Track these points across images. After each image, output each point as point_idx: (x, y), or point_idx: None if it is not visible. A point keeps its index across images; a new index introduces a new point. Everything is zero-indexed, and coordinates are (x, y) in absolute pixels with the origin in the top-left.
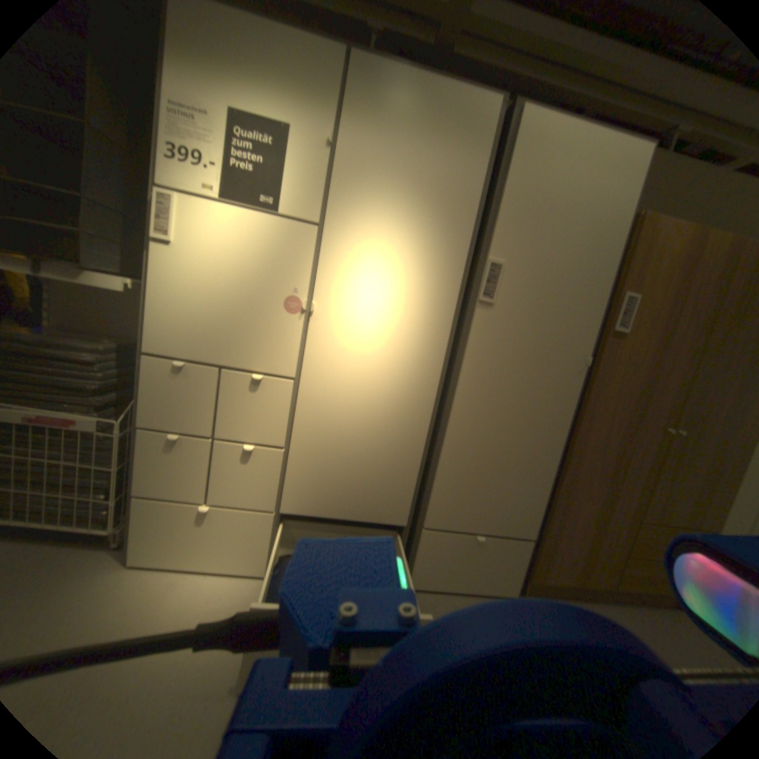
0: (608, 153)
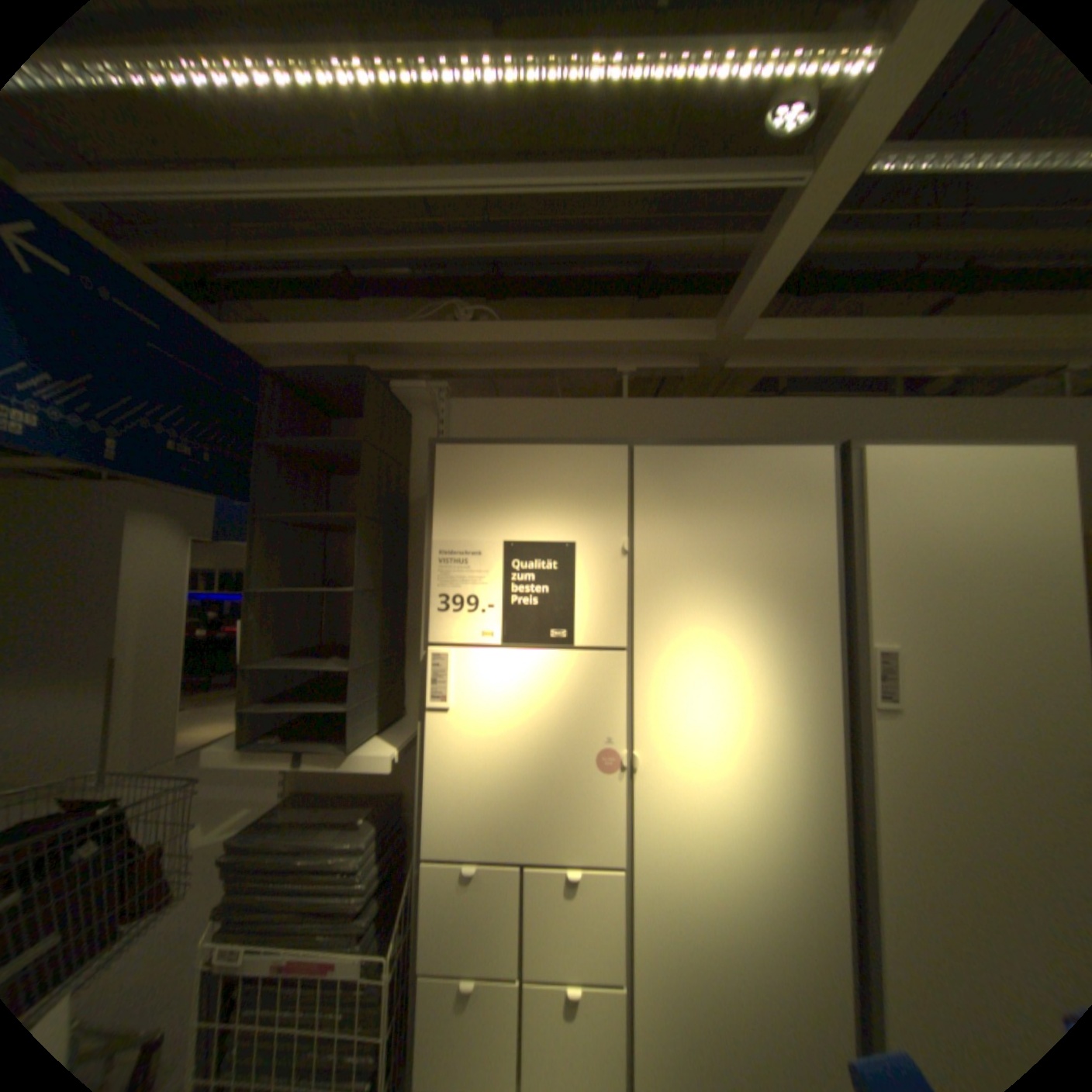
0: (1008, 473)
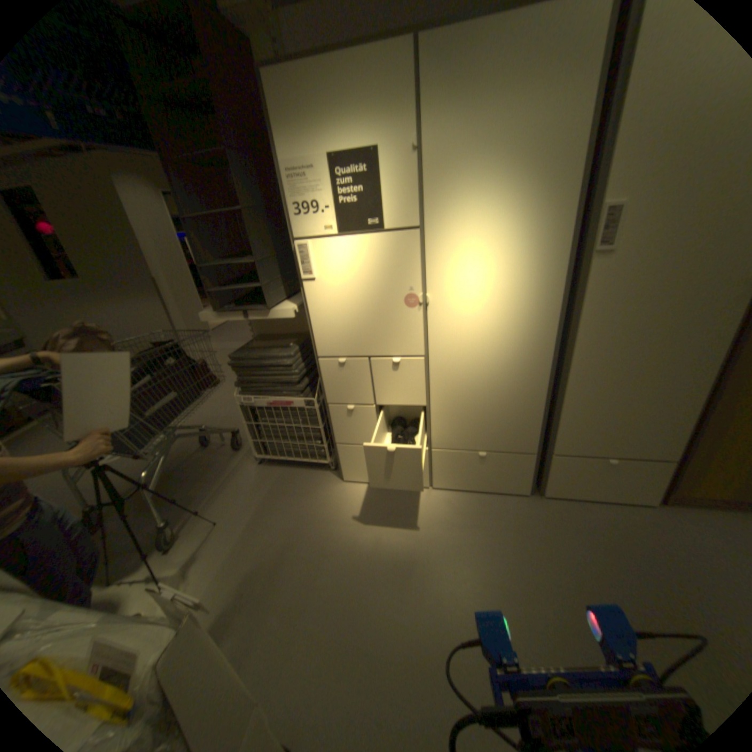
0: None
